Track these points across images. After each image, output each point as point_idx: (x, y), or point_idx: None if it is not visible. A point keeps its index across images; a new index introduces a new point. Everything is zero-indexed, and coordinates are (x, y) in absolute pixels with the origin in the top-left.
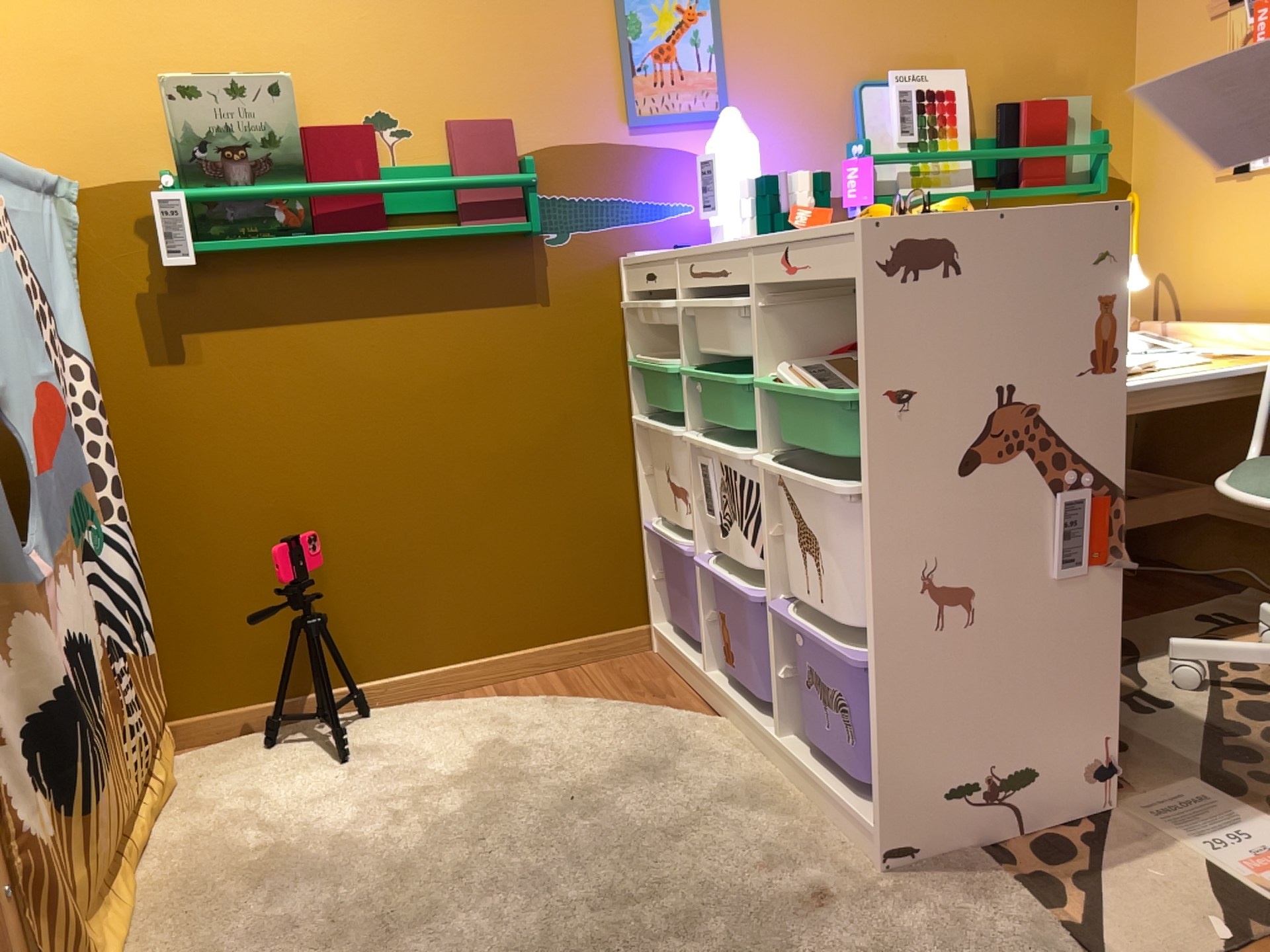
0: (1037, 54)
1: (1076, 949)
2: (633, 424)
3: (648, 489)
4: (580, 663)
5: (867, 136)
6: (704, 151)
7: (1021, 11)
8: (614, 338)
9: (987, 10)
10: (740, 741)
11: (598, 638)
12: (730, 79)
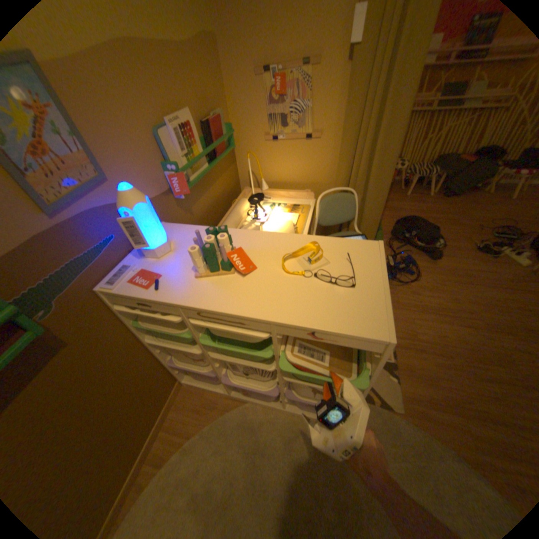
0: (202, 89)
1: (386, 410)
2: (141, 341)
3: (160, 354)
4: (166, 417)
5: (169, 156)
6: (102, 201)
7: (193, 66)
8: (113, 322)
9: (183, 68)
10: (261, 408)
11: (166, 404)
12: (93, 149)
